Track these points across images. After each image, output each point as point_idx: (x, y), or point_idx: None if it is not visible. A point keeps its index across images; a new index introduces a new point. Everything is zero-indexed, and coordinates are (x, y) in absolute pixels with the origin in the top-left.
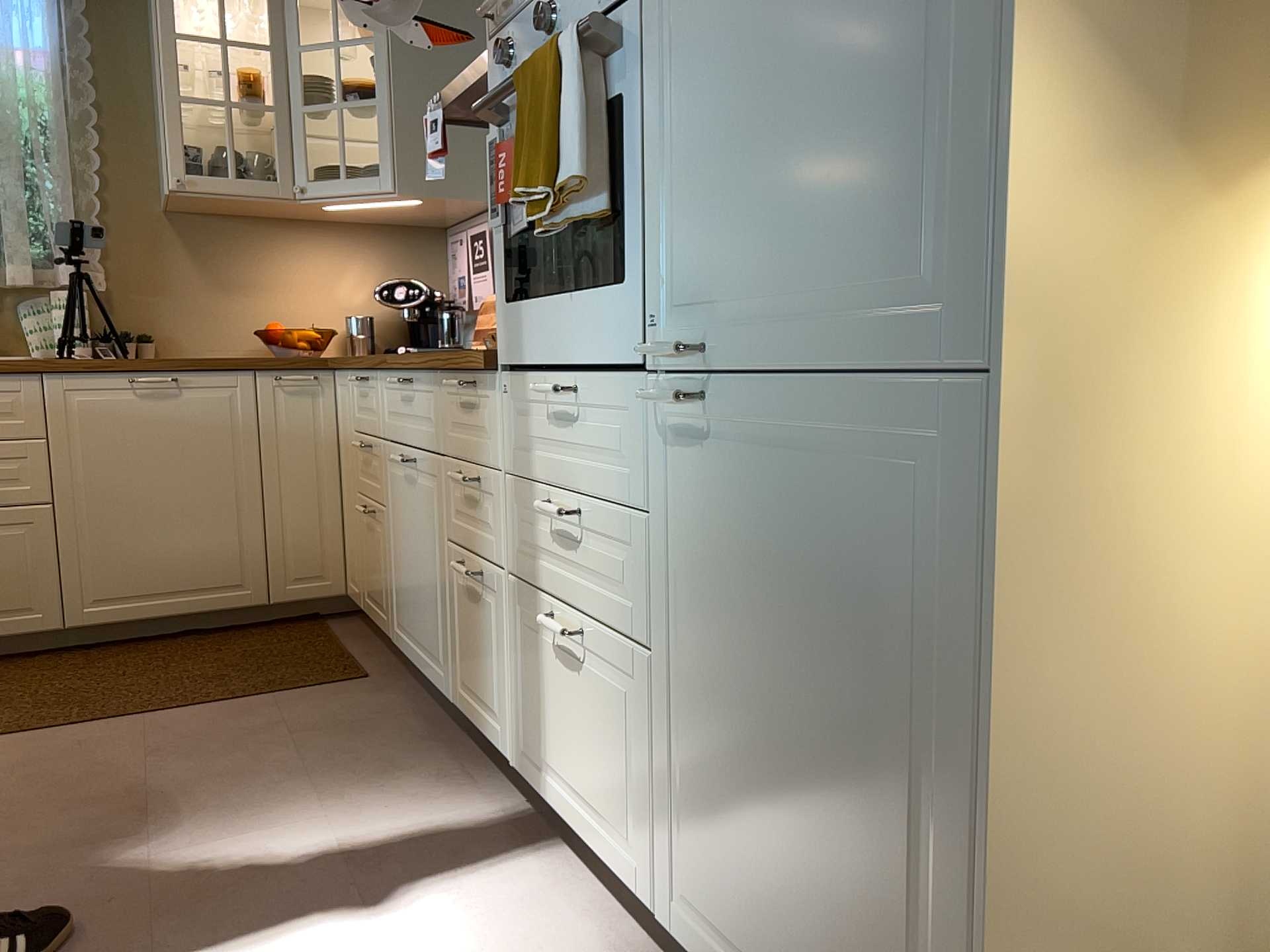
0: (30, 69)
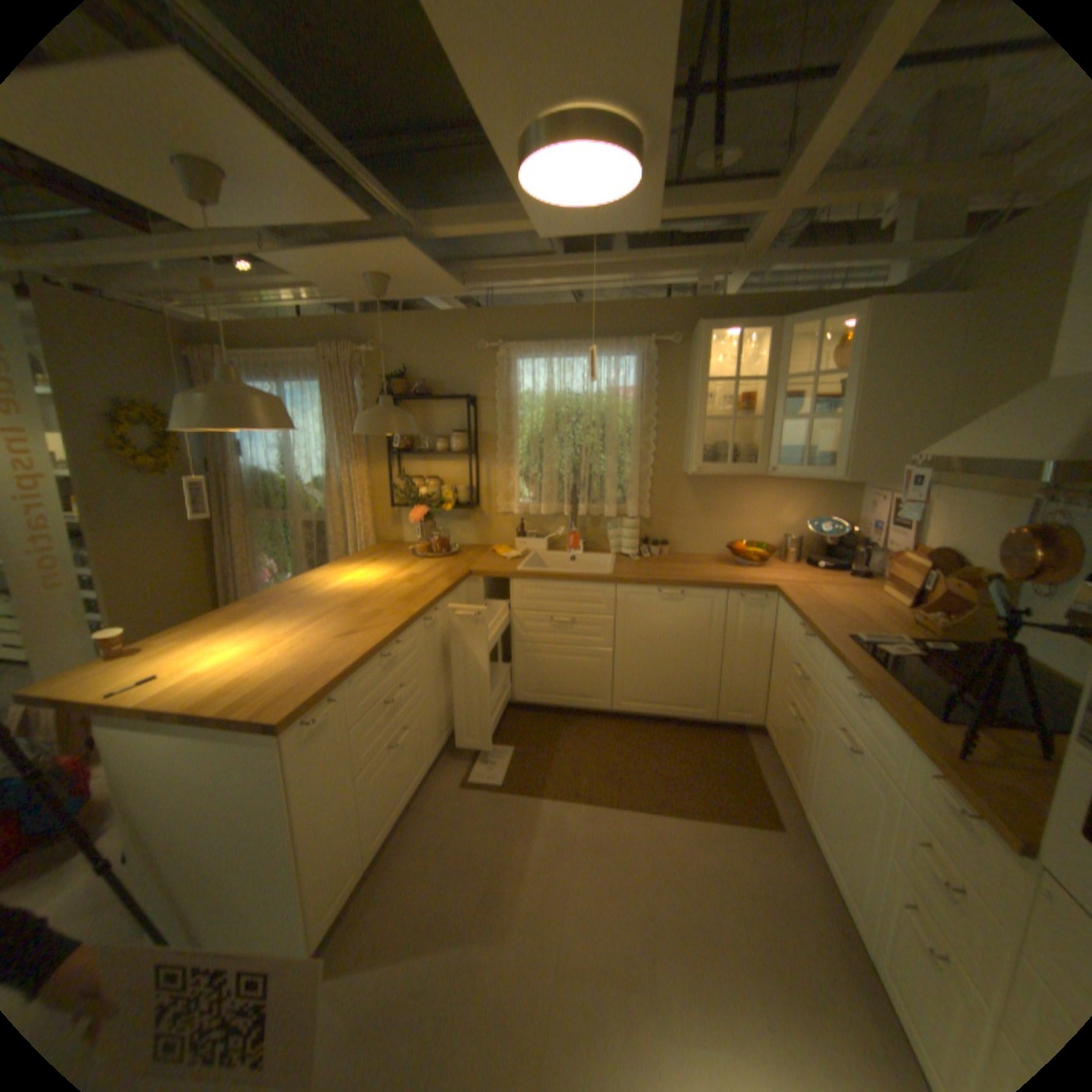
0: (625, 401)
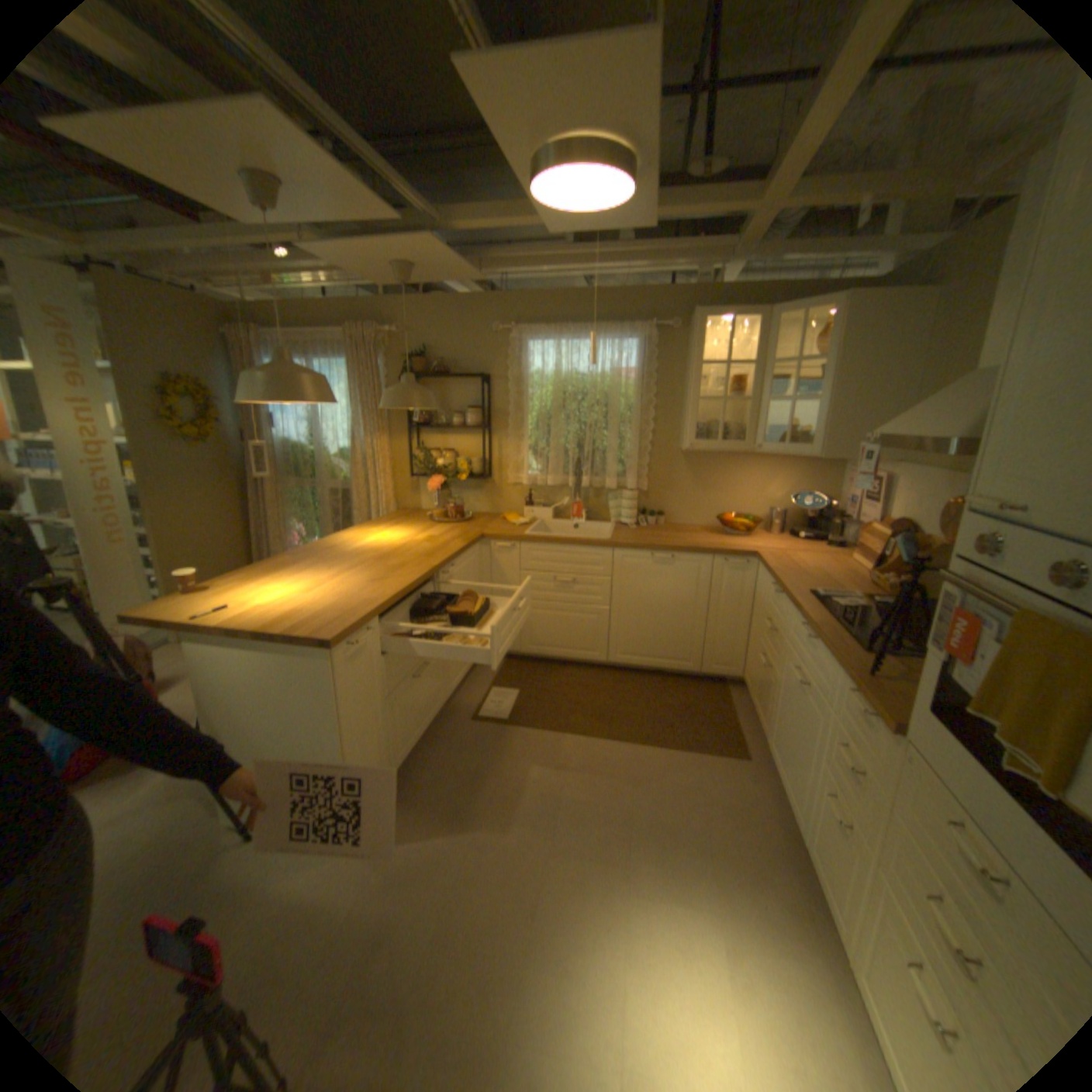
0: (627, 381)
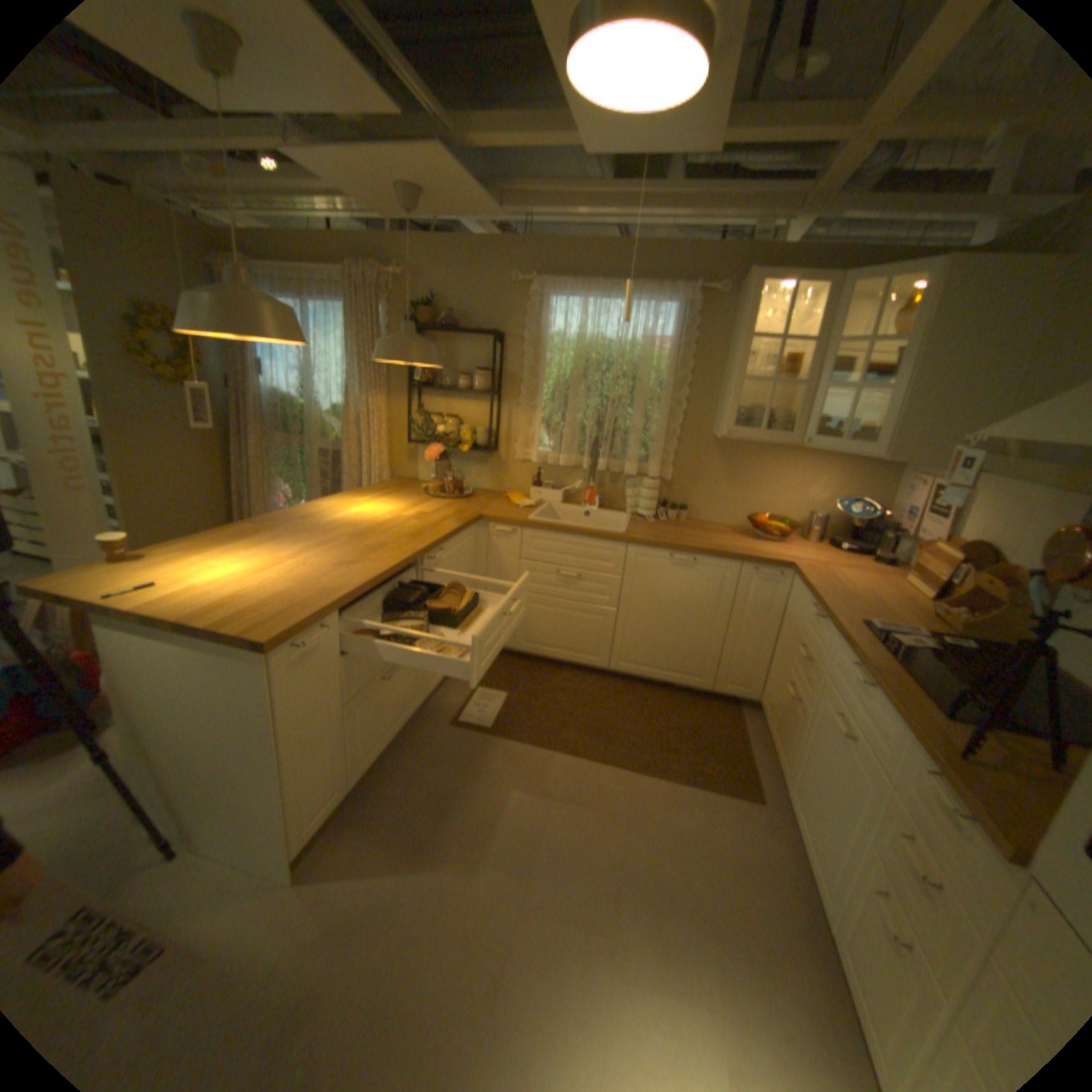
0: (661, 352)
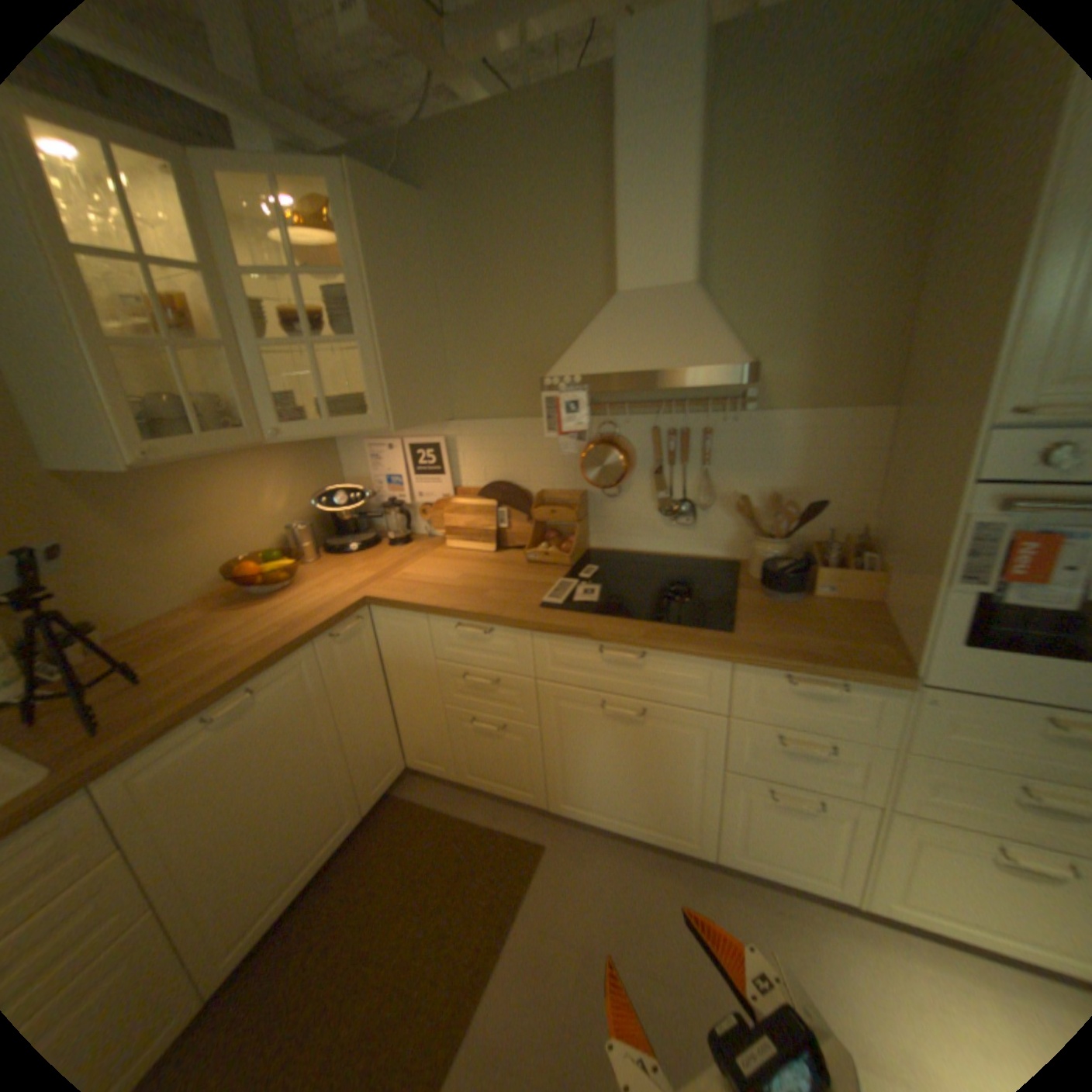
0: None
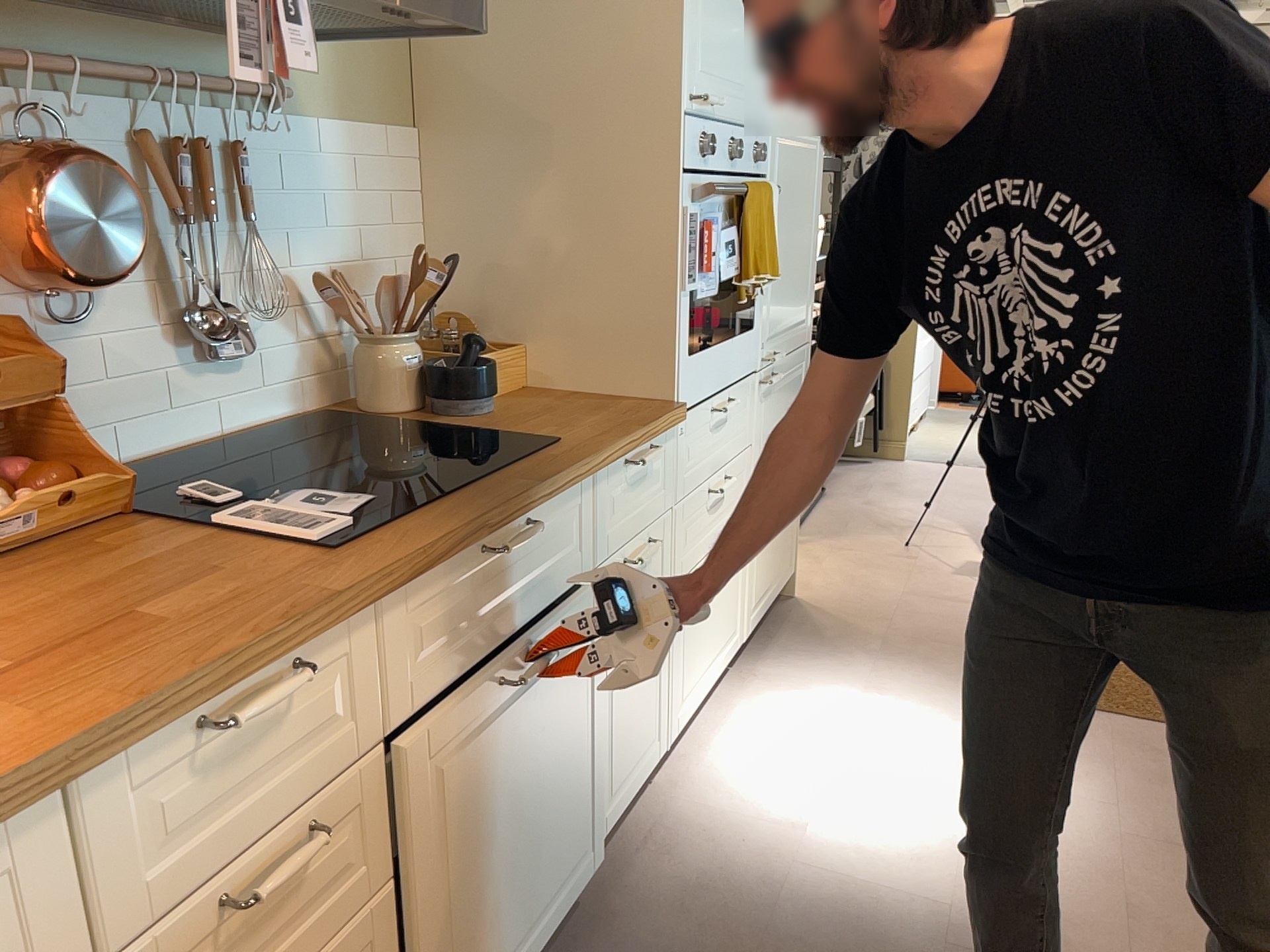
0: None
